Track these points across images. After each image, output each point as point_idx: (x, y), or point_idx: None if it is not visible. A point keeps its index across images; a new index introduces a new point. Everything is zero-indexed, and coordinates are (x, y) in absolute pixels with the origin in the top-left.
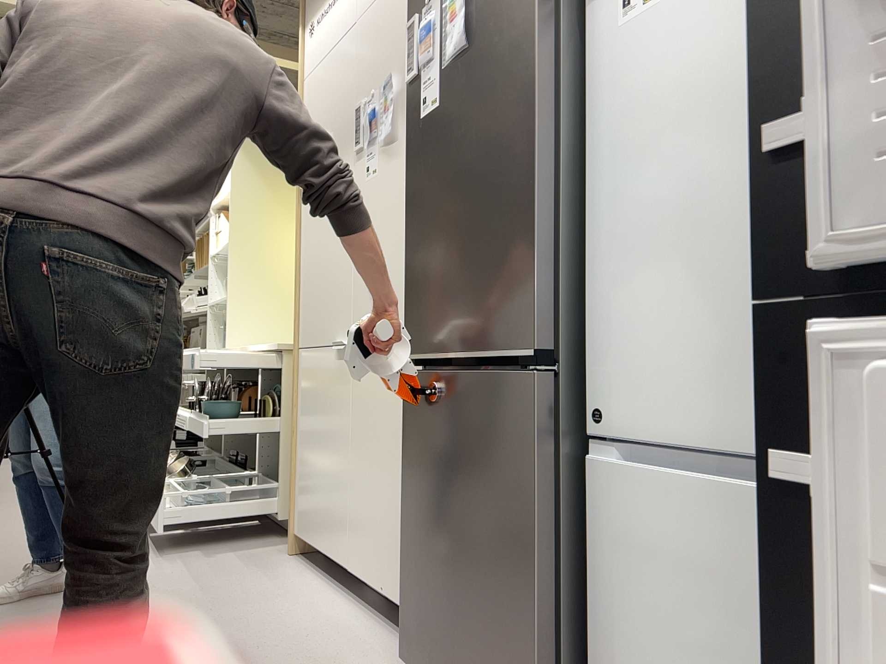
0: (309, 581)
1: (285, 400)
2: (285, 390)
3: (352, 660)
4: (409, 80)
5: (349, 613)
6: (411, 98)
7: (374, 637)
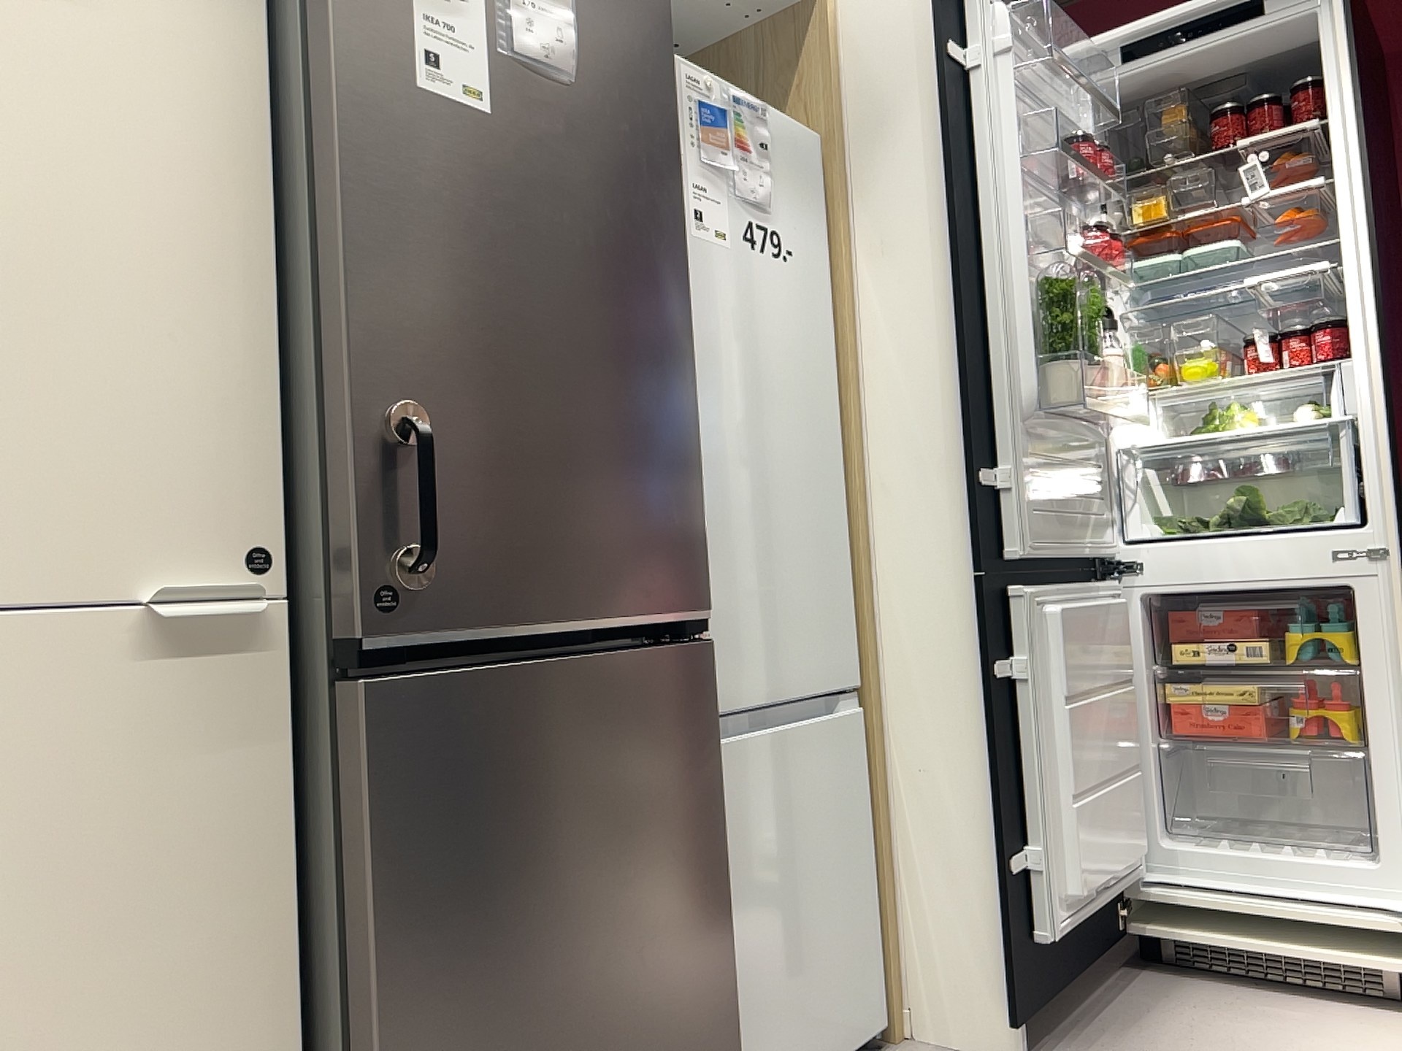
0: None
1: None
2: None
3: None
4: None
5: None
6: None
7: None
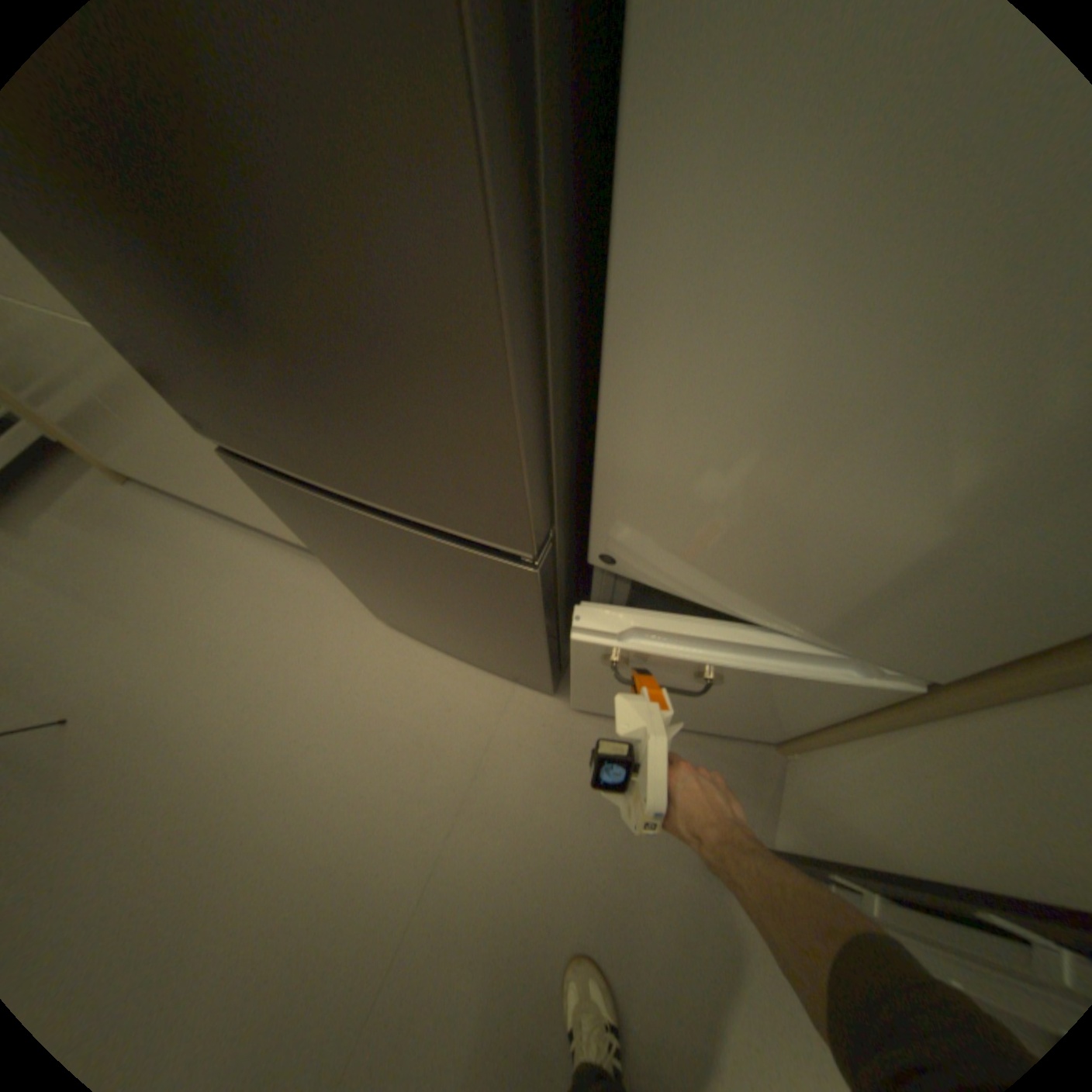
0: (184, 522)
1: None
2: None
3: (326, 622)
4: None
5: (269, 555)
6: None
7: (321, 579)
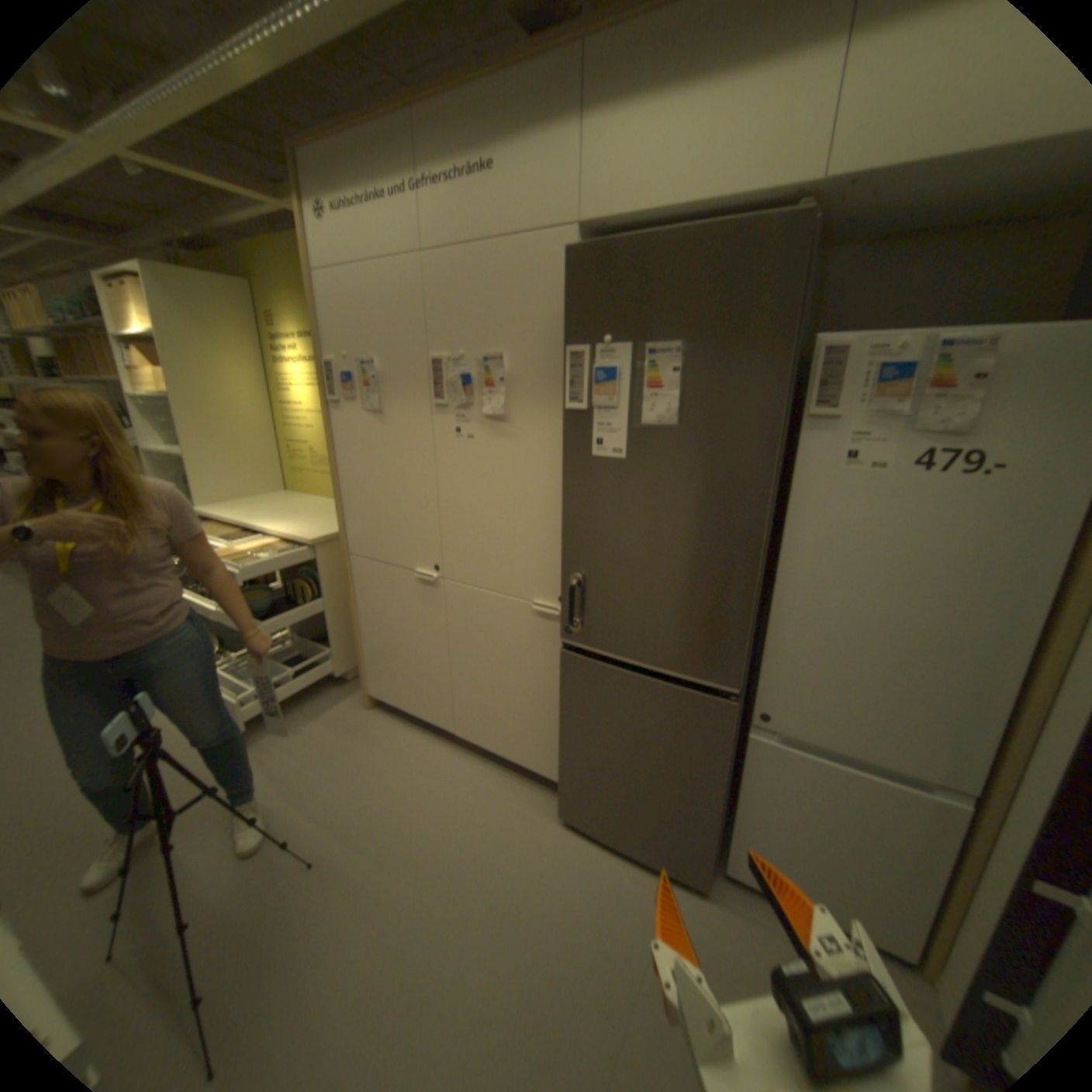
0: (409, 738)
1: (325, 584)
2: (324, 576)
3: (515, 820)
4: (572, 407)
5: (470, 767)
6: (572, 425)
7: (509, 789)
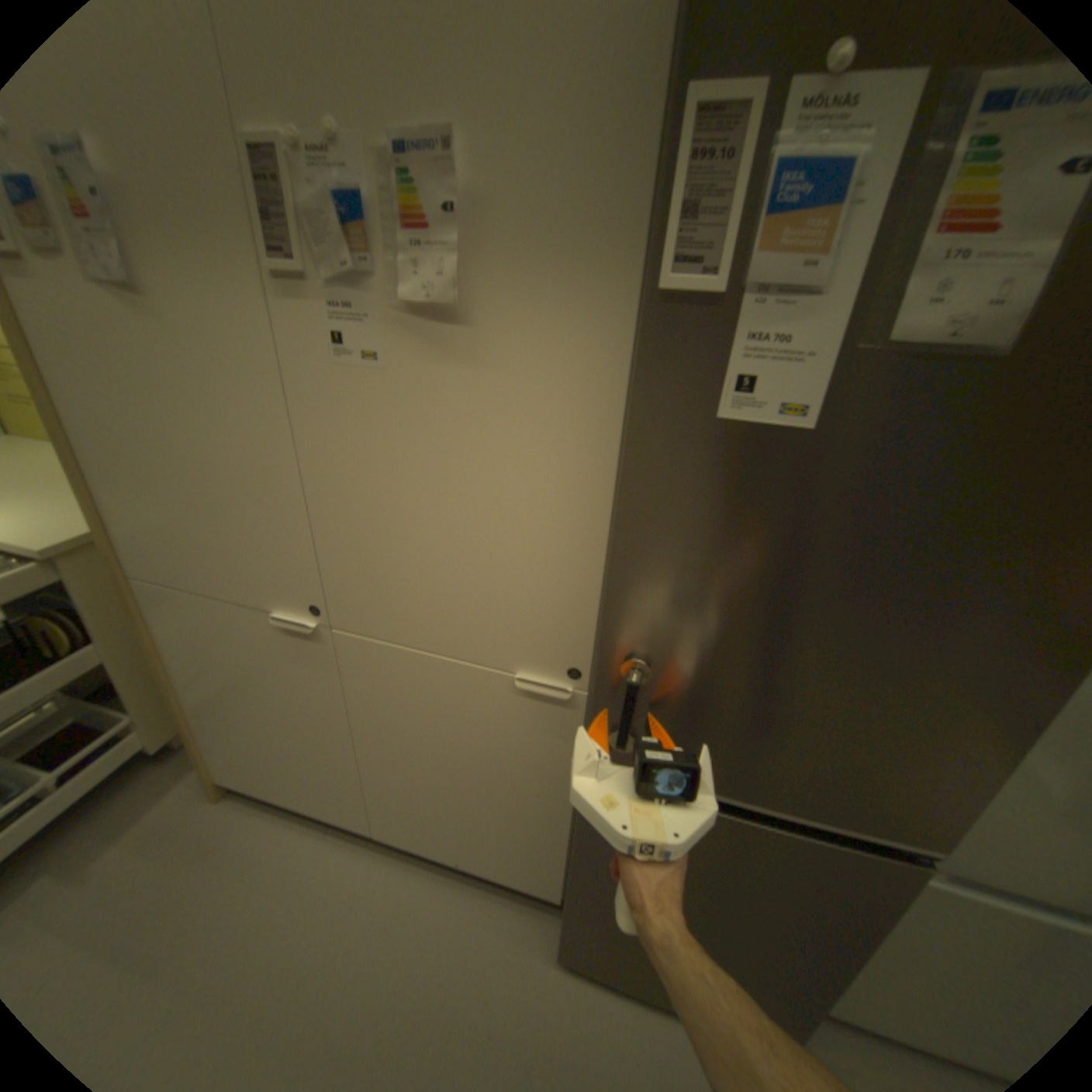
0: (294, 846)
1: (95, 620)
2: (89, 606)
3: (490, 977)
4: (678, 280)
5: (403, 884)
6: (668, 331)
7: (471, 913)
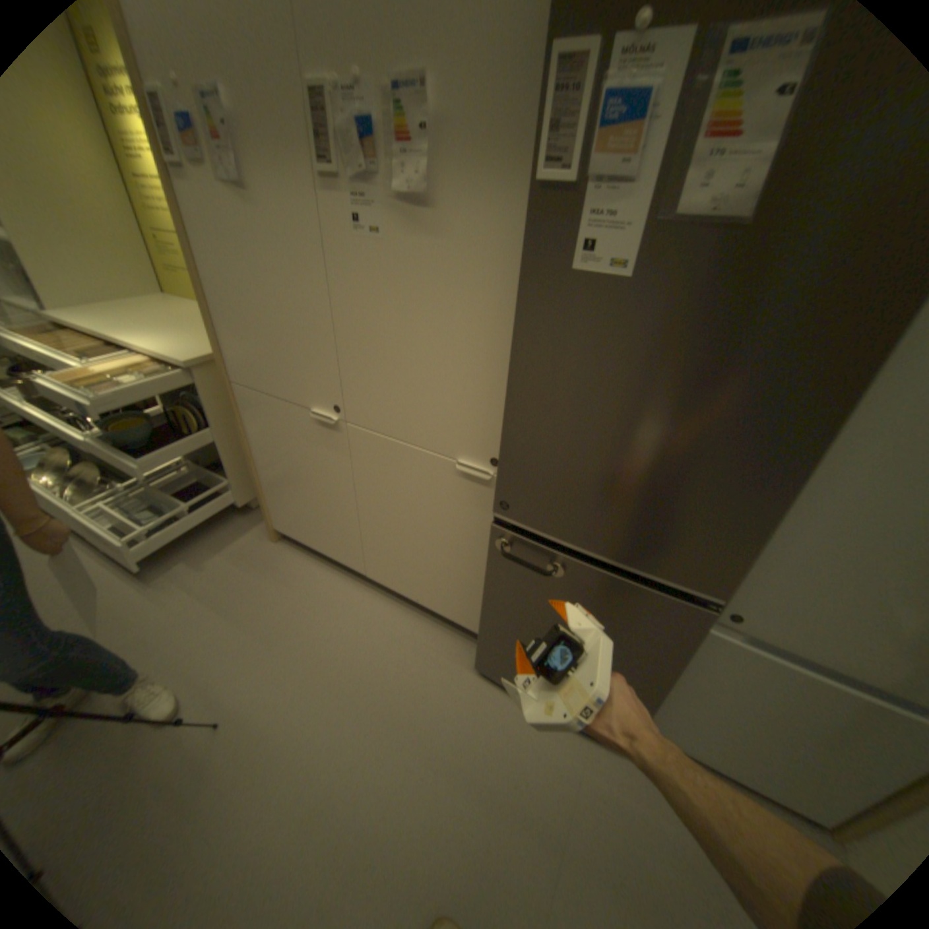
0: (320, 575)
1: (212, 413)
2: (209, 403)
3: (430, 668)
4: (548, 175)
5: (384, 608)
6: (543, 210)
7: (424, 632)
